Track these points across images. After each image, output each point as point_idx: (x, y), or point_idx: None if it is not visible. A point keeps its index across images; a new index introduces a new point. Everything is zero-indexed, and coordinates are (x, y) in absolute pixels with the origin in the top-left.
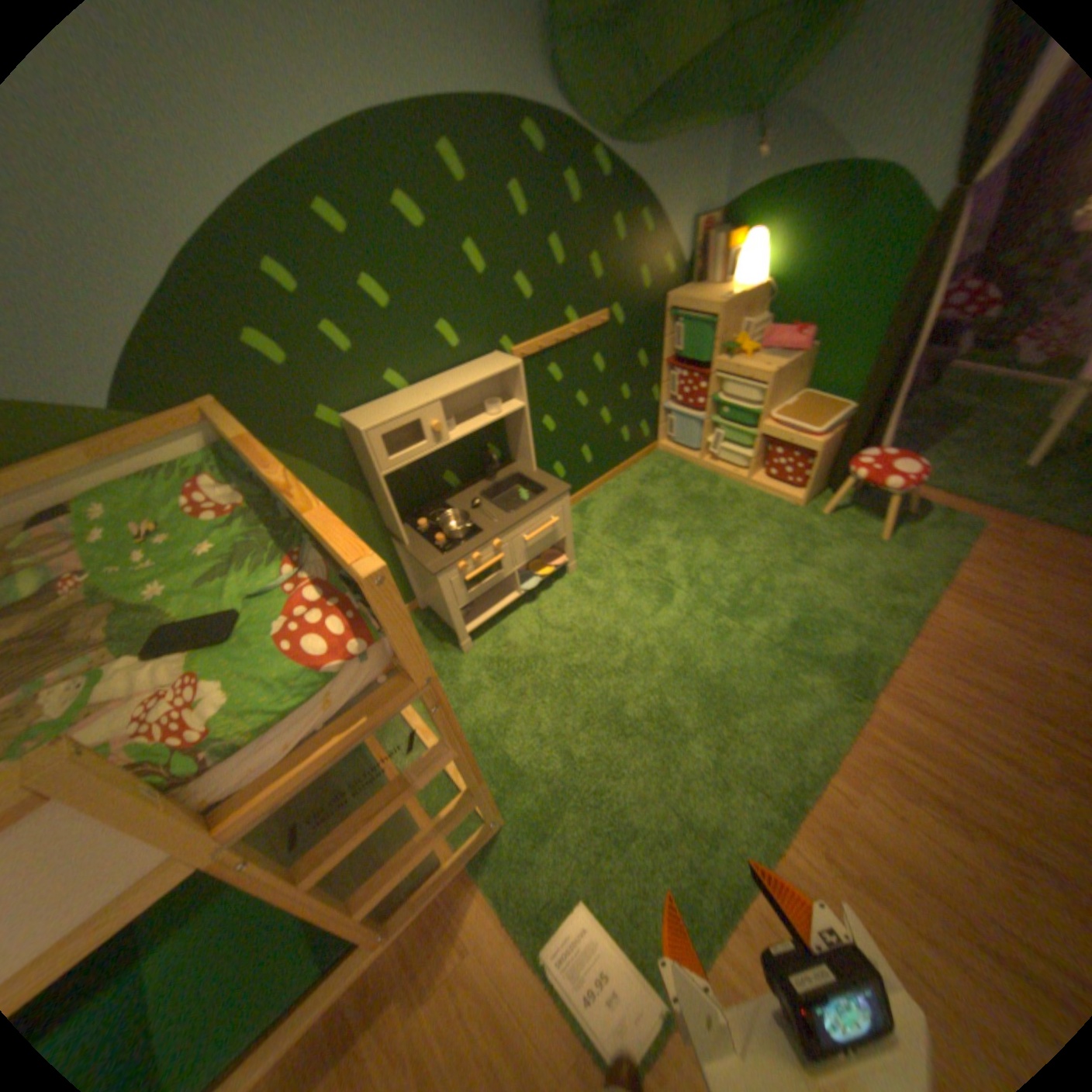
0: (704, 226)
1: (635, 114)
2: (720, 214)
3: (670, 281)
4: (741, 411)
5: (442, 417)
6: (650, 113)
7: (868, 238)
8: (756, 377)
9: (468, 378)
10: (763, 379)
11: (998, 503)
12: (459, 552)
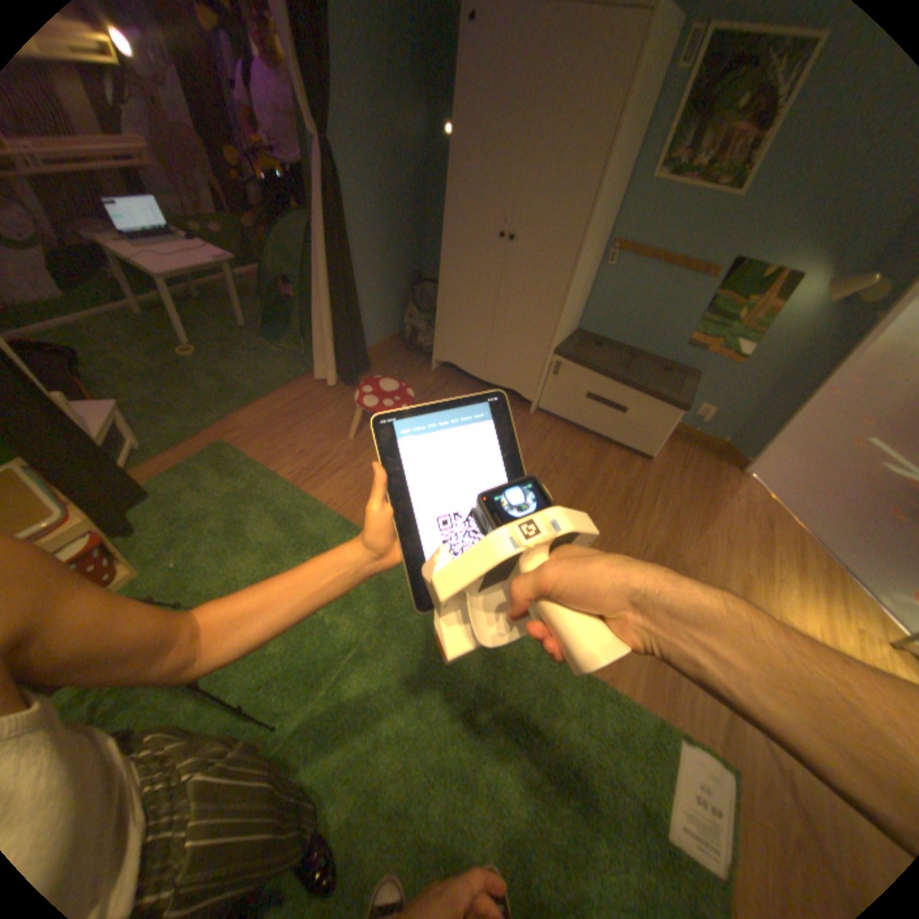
0: None
1: None
2: None
3: None
4: None
5: None
6: None
7: None
8: None
9: None
10: None
11: (198, 425)
12: None
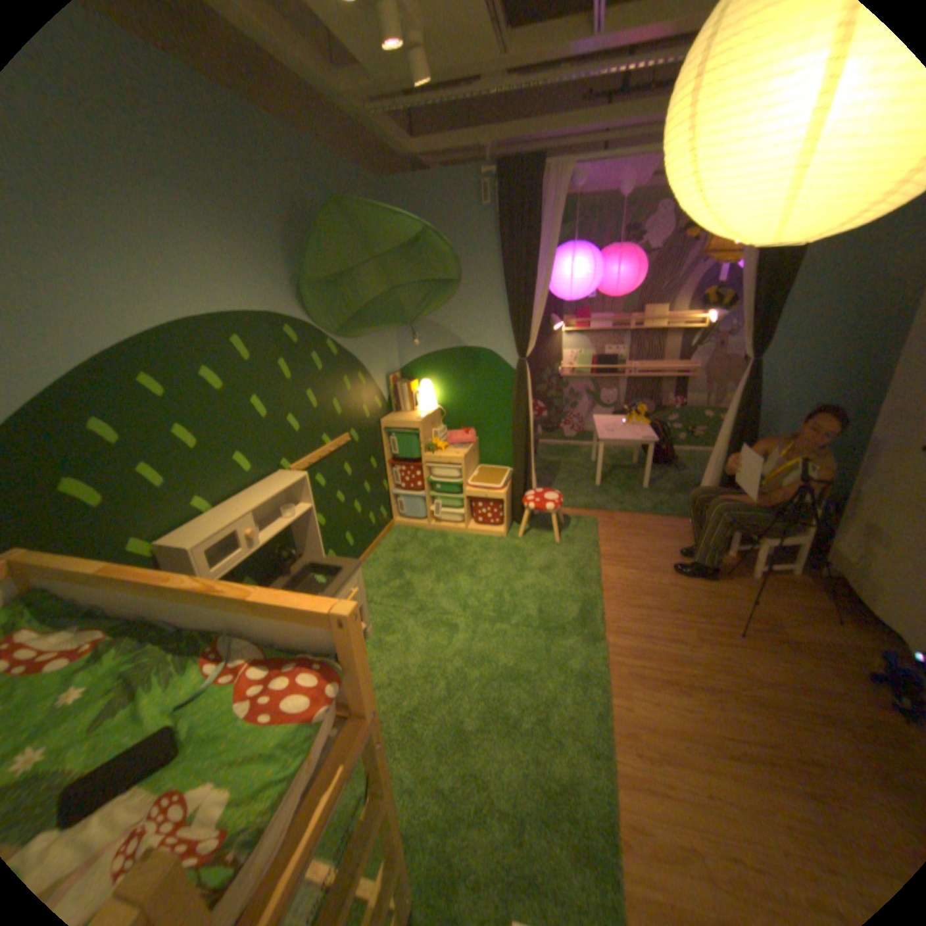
0: (392, 380)
1: (346, 323)
2: (399, 373)
3: (380, 412)
4: (449, 484)
5: (253, 524)
6: (354, 323)
7: (485, 382)
8: (453, 461)
9: (268, 491)
10: (458, 462)
11: (595, 507)
12: None
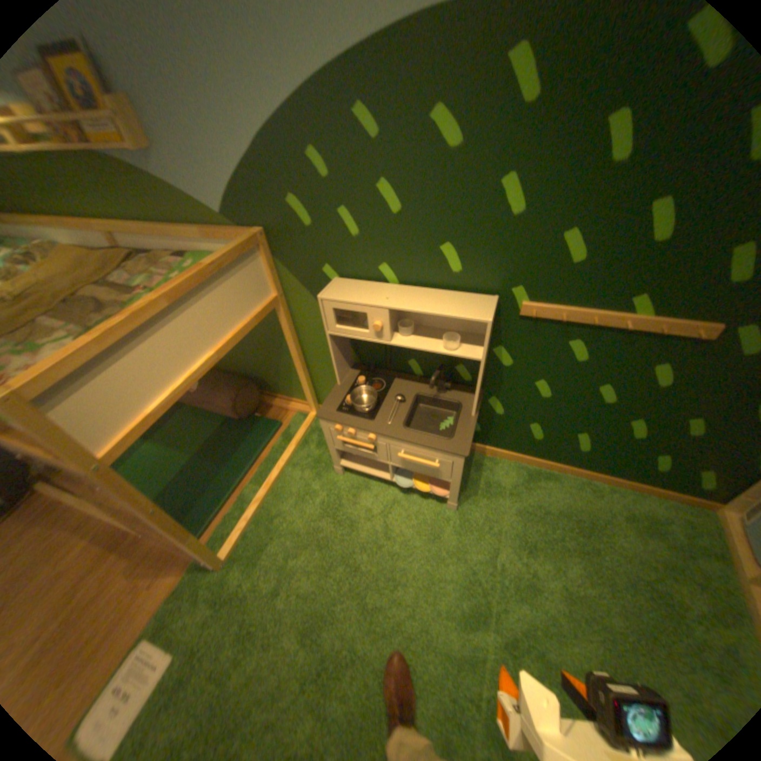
0: None
1: None
2: None
3: None
4: None
5: (389, 323)
6: None
7: None
8: None
9: (435, 306)
10: None
11: None
12: (344, 419)
